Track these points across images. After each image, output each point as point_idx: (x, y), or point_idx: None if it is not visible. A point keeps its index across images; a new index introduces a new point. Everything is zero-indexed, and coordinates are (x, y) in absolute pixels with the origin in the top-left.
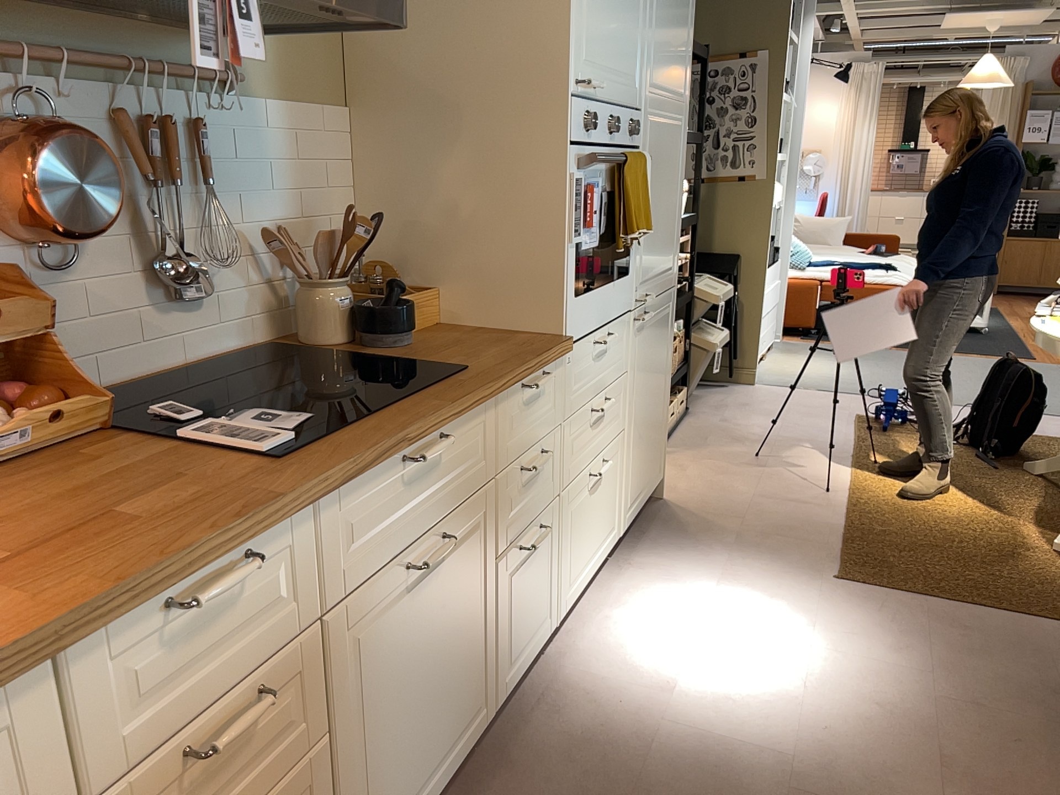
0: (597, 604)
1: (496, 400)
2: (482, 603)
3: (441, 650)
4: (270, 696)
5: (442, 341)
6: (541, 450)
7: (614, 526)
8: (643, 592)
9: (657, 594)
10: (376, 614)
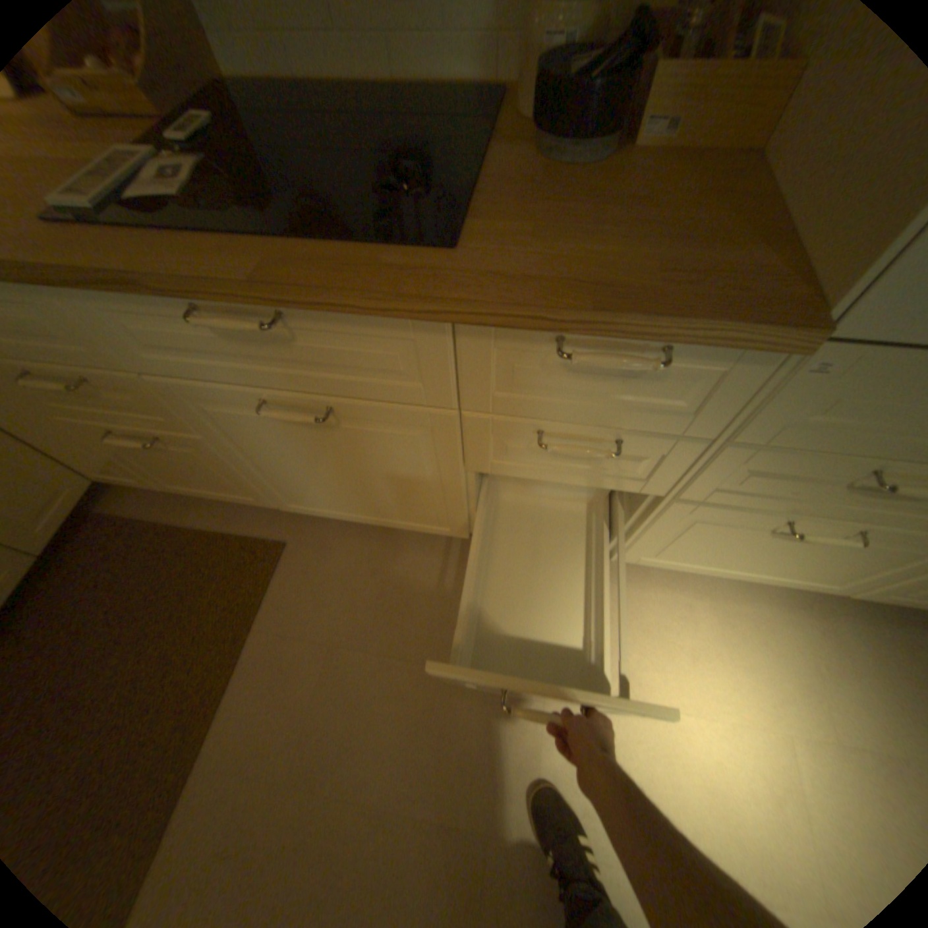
0: (713, 592)
1: (455, 325)
2: (441, 483)
3: (361, 473)
4: (78, 386)
5: (628, 183)
6: (618, 437)
7: (837, 583)
8: (769, 643)
9: (778, 662)
10: (232, 408)
